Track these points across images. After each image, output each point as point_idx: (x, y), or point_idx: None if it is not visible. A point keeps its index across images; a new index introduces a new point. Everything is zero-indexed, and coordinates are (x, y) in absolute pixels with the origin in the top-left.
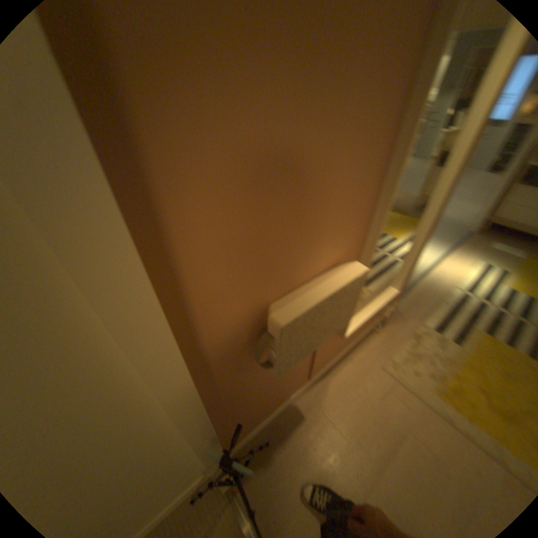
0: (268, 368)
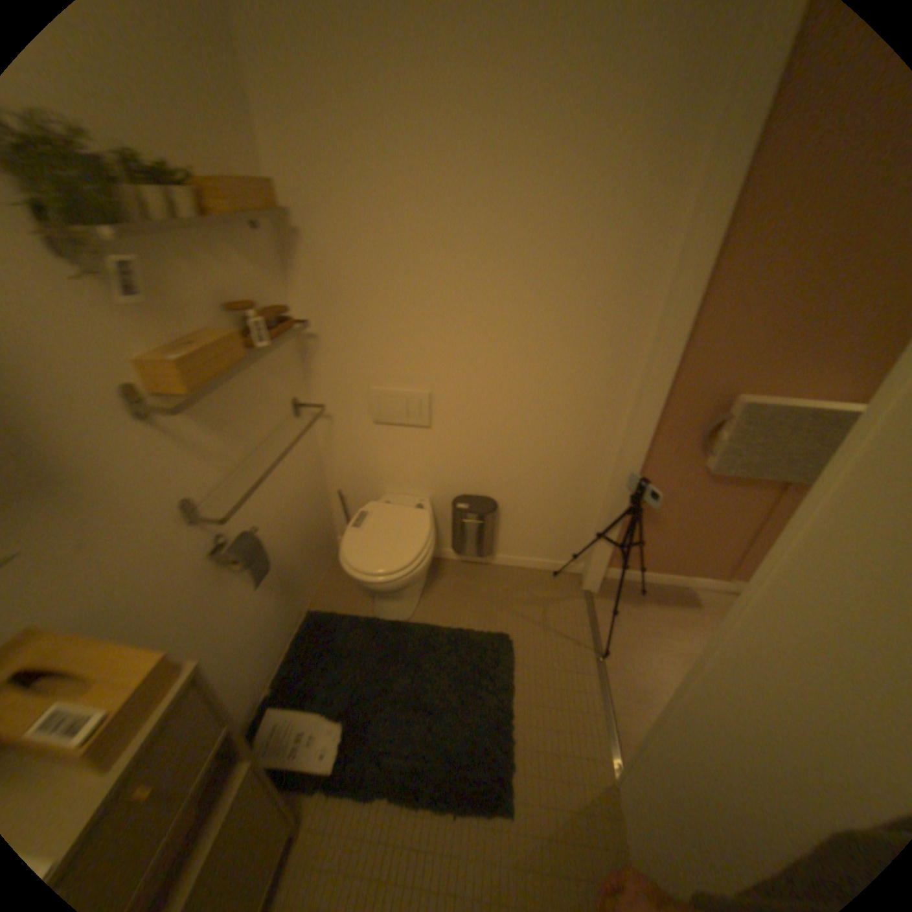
0: (710, 462)
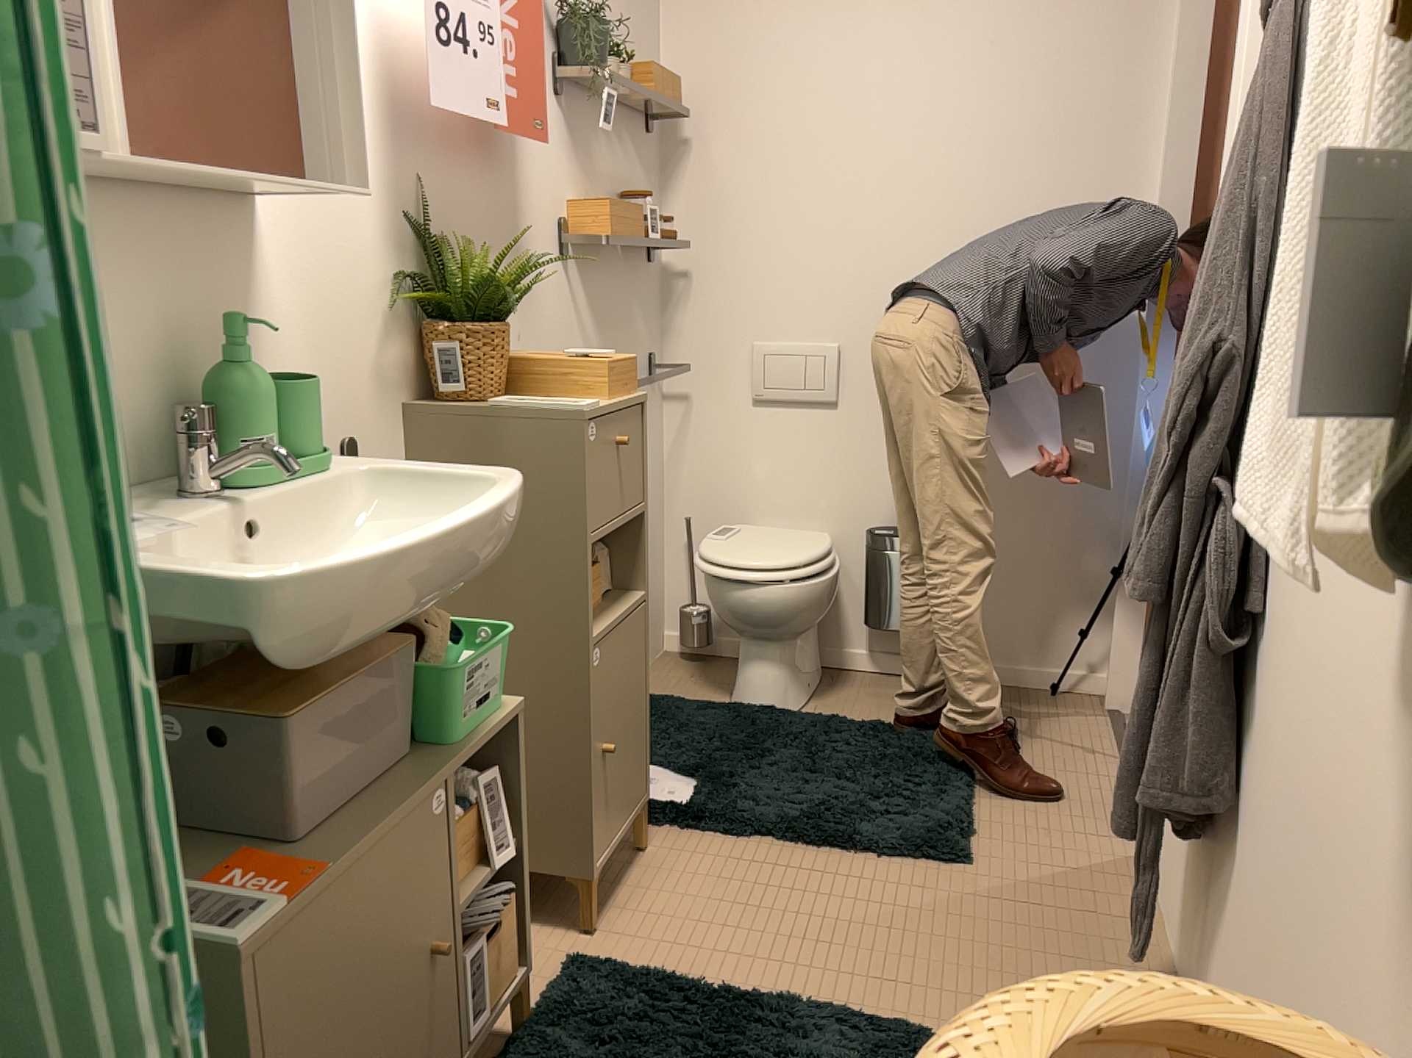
0: None
